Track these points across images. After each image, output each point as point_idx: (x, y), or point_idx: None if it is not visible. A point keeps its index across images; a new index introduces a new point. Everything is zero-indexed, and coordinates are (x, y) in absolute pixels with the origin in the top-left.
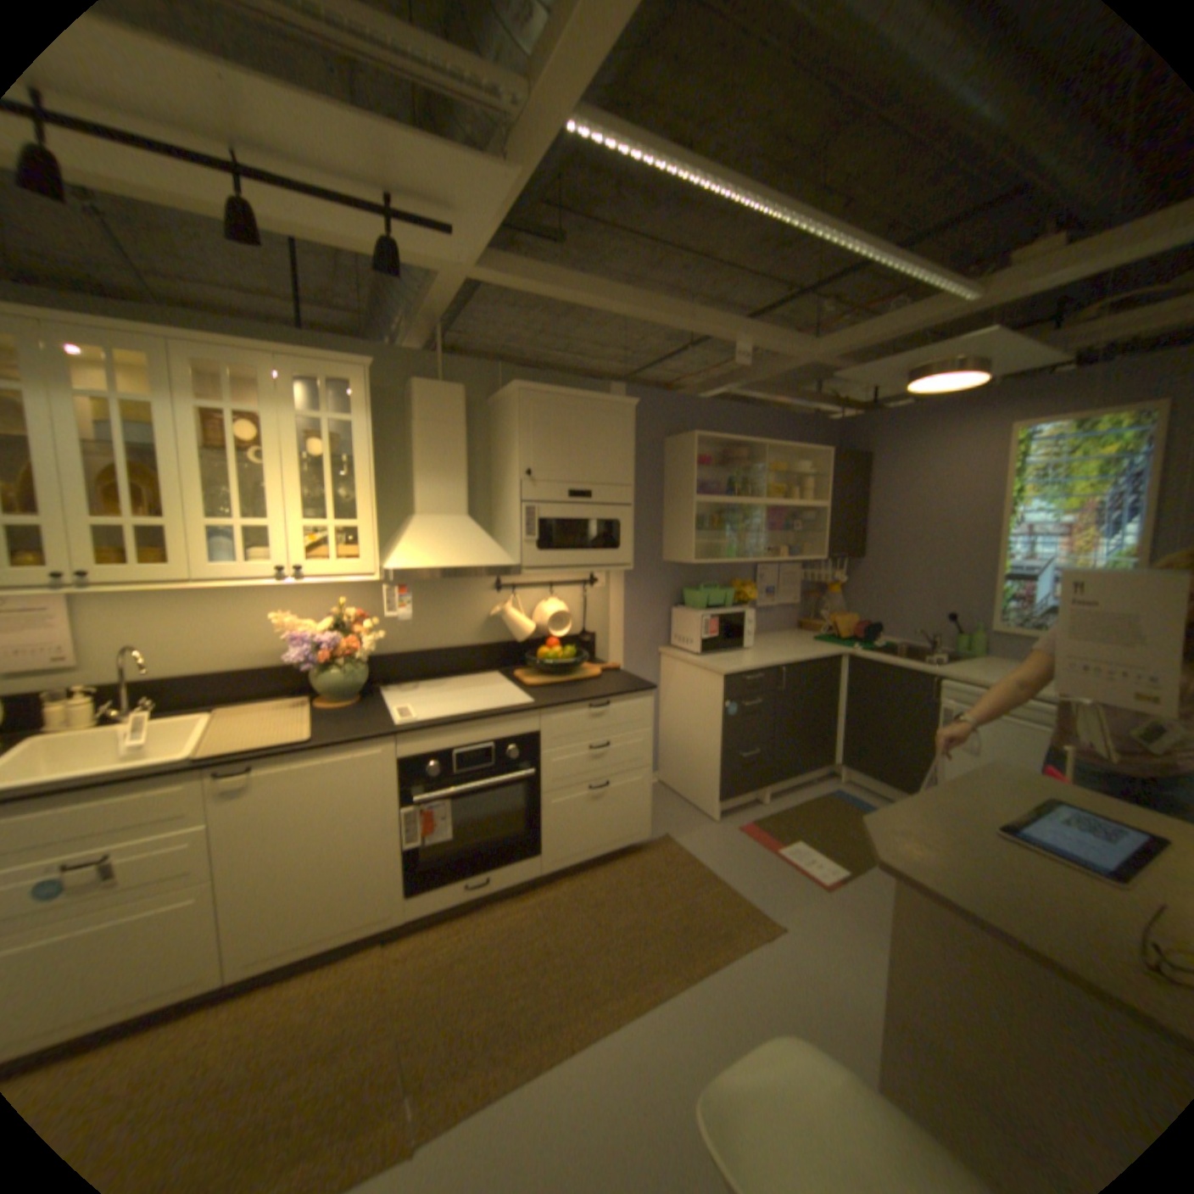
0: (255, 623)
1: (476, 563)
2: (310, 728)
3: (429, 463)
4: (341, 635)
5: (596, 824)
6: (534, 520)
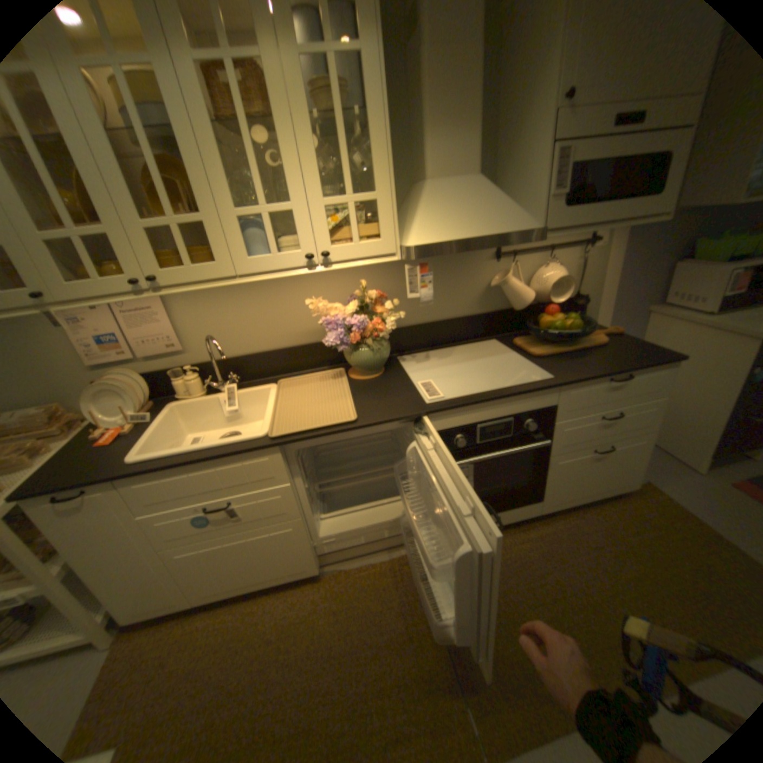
0: (296, 307)
1: (499, 229)
2: (354, 402)
3: (441, 106)
4: (366, 314)
5: (596, 479)
6: (568, 164)
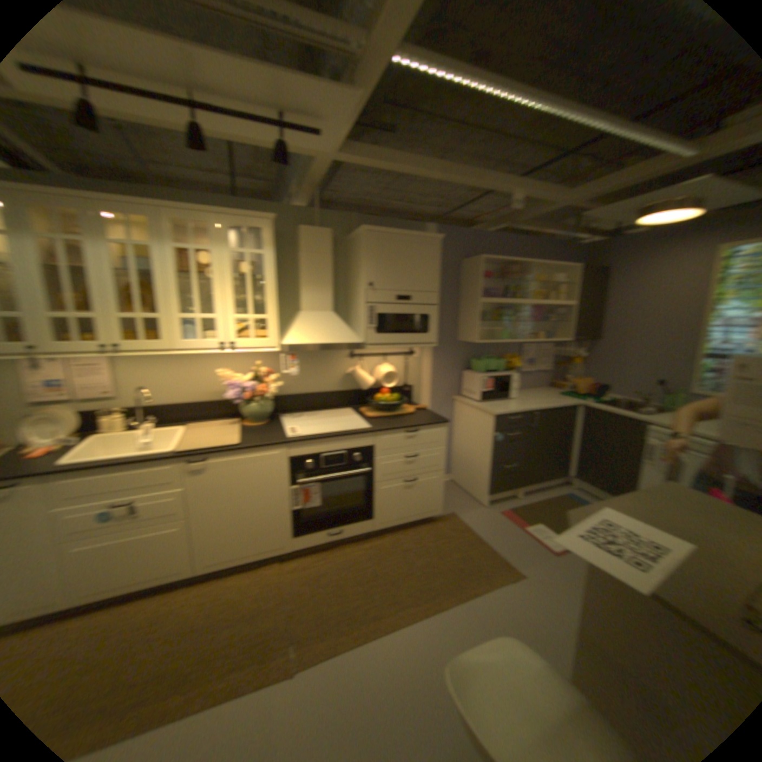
0: (214, 374)
1: (340, 341)
2: (244, 436)
3: (312, 278)
4: (261, 382)
5: (410, 503)
6: (376, 314)
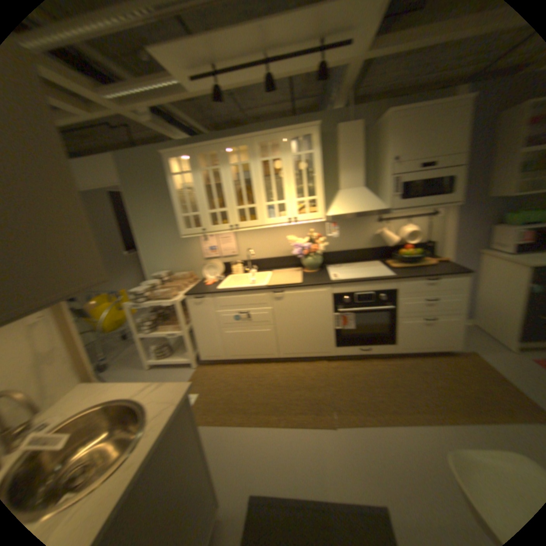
0: (282, 240)
1: (366, 209)
2: (300, 279)
3: (344, 164)
4: (310, 244)
5: (427, 337)
6: (398, 183)
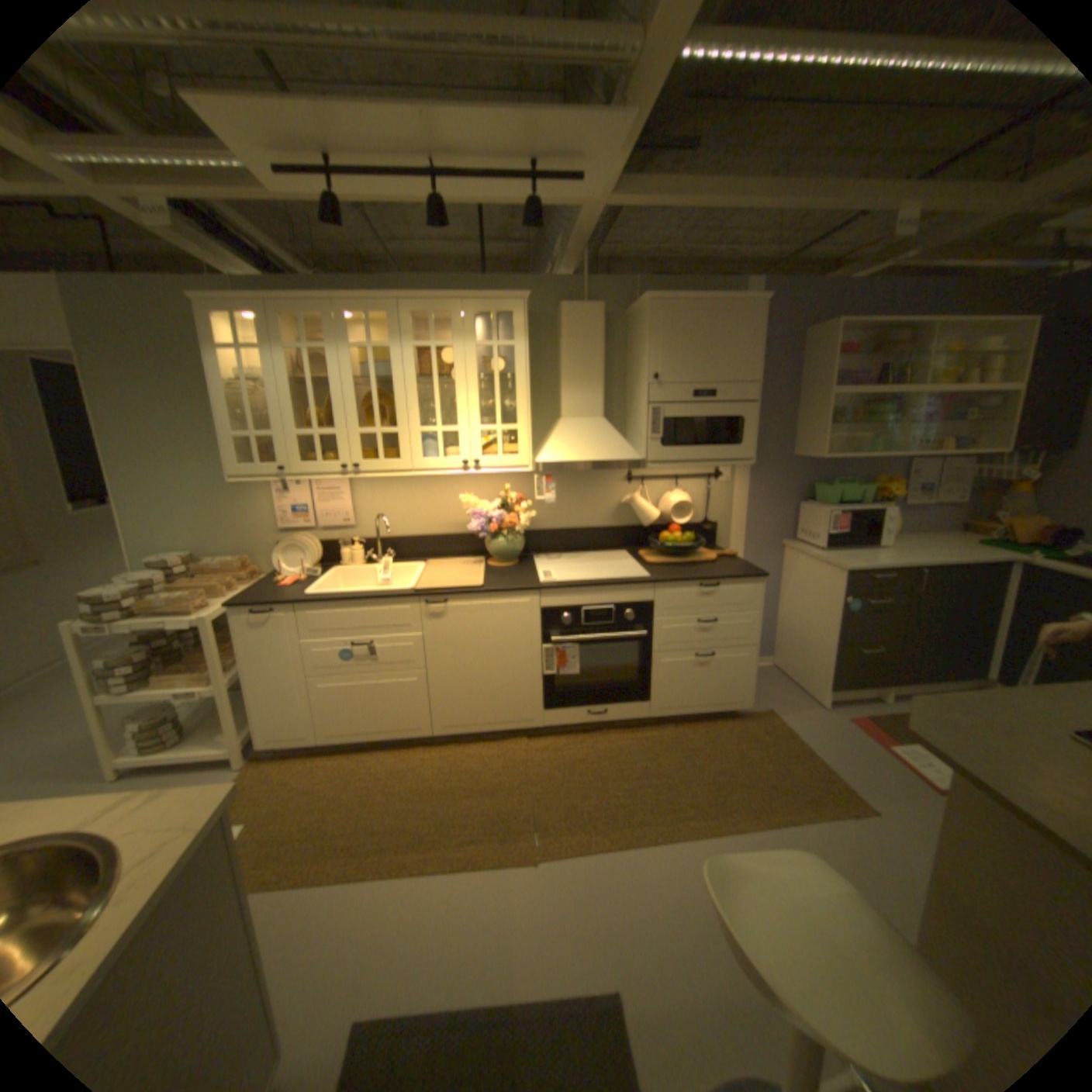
0: (453, 502)
1: (607, 458)
2: (485, 578)
3: (573, 374)
4: (507, 513)
5: (701, 686)
6: (659, 419)
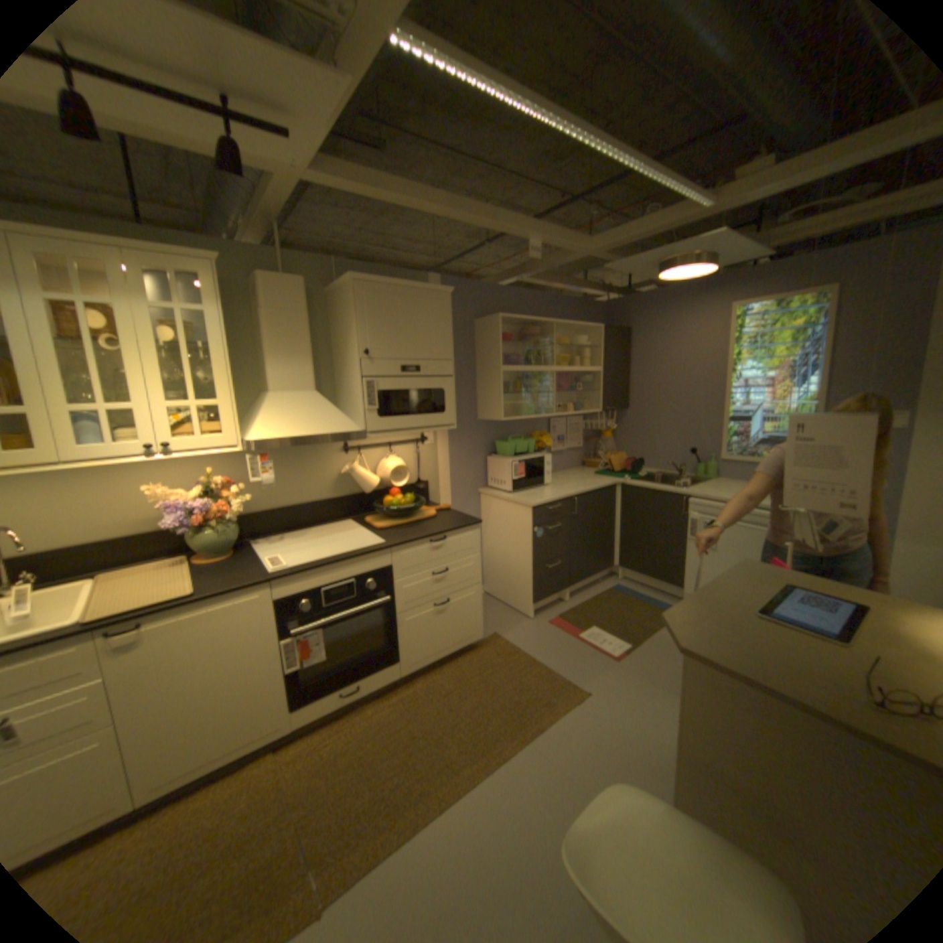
0: (129, 495)
1: (328, 430)
2: (193, 582)
3: (278, 346)
4: (212, 499)
5: (441, 632)
6: (374, 392)
